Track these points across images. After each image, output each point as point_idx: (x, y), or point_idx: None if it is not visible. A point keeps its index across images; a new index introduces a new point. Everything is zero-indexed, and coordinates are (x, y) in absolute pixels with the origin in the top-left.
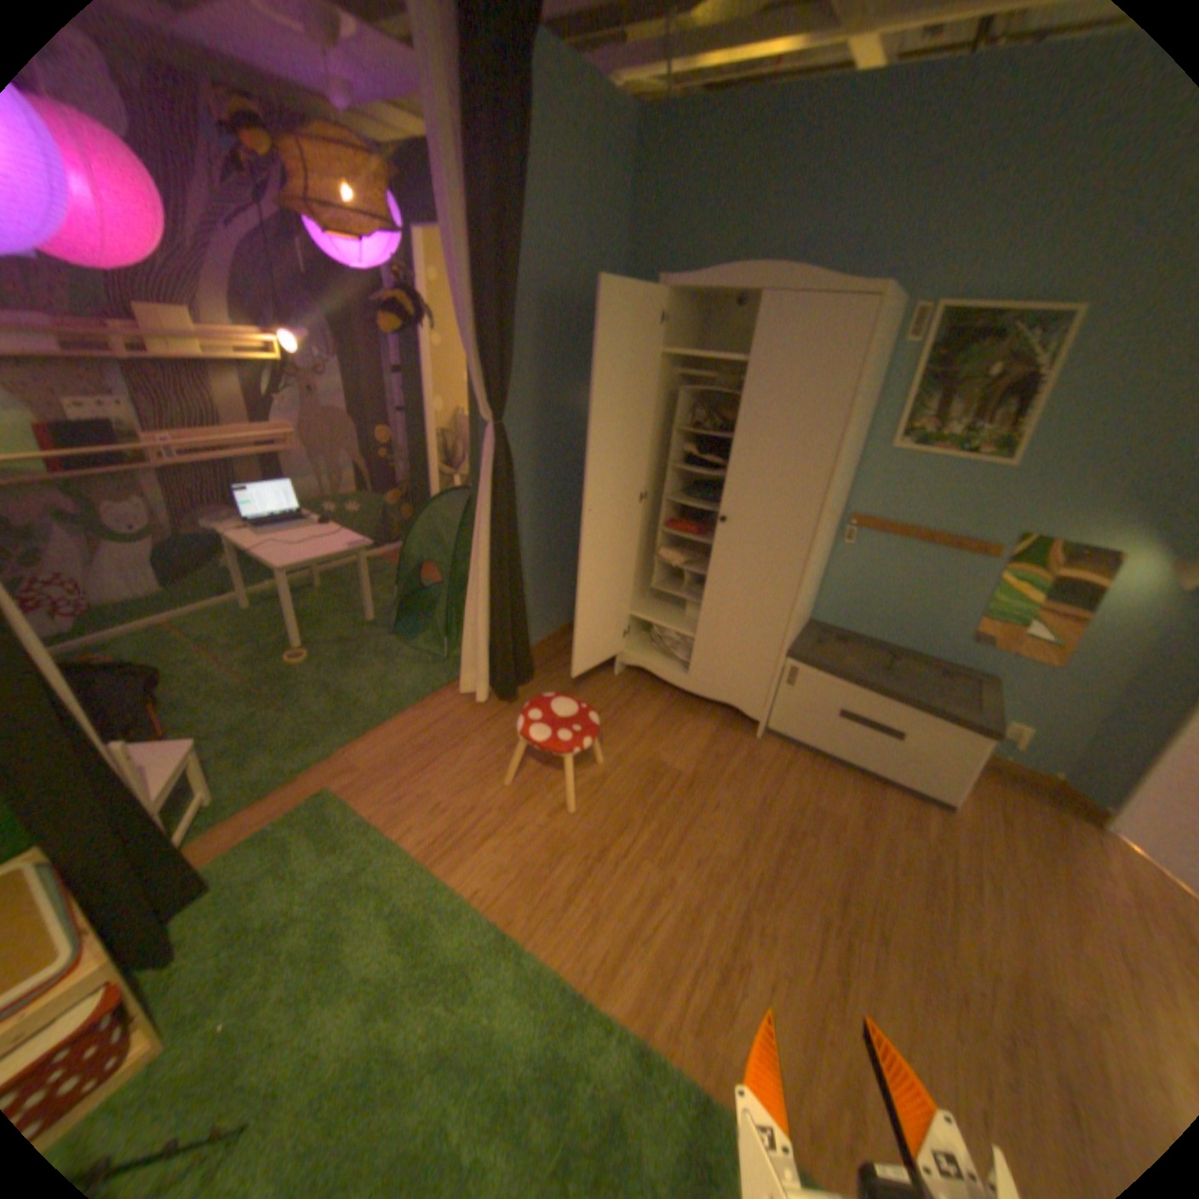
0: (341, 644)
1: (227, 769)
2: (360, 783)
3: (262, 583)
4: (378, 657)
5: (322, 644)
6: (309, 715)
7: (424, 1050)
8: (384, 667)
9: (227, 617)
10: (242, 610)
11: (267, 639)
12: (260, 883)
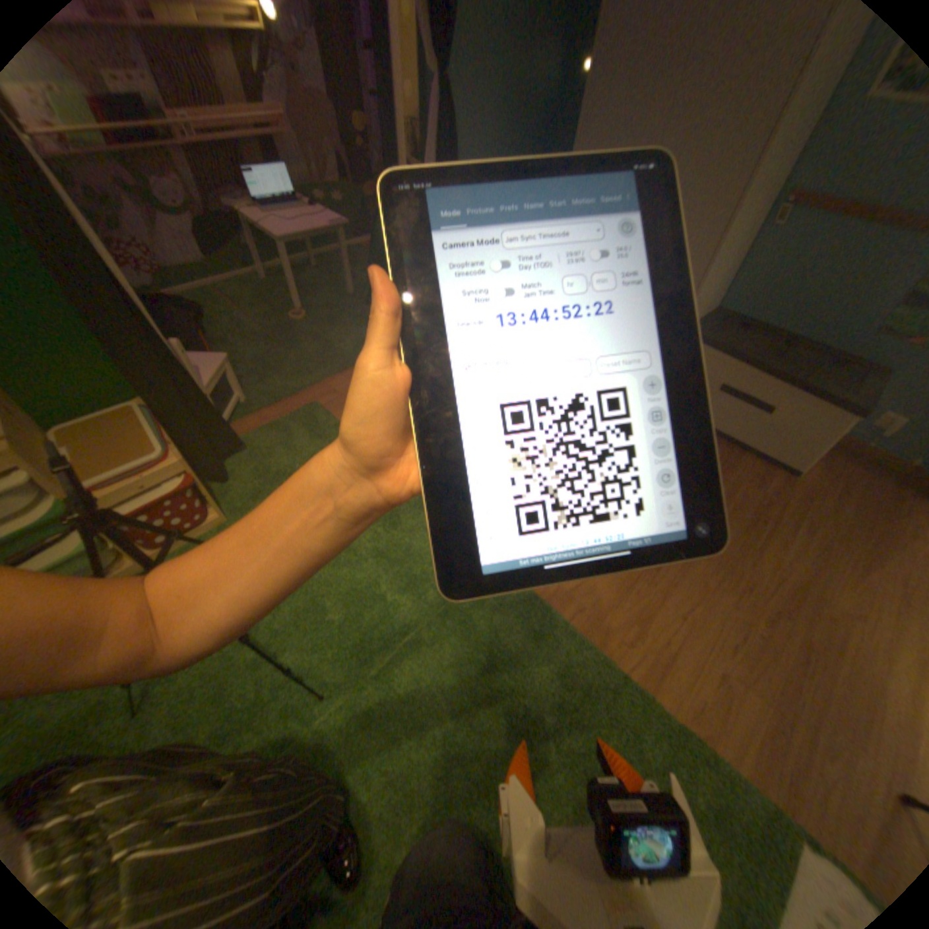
0: (328, 307)
1: (254, 382)
2: (338, 401)
3: (273, 259)
4: (354, 320)
5: (315, 307)
6: (305, 355)
7: (369, 547)
8: (359, 327)
9: (250, 284)
10: (260, 279)
11: (278, 301)
12: (275, 449)
